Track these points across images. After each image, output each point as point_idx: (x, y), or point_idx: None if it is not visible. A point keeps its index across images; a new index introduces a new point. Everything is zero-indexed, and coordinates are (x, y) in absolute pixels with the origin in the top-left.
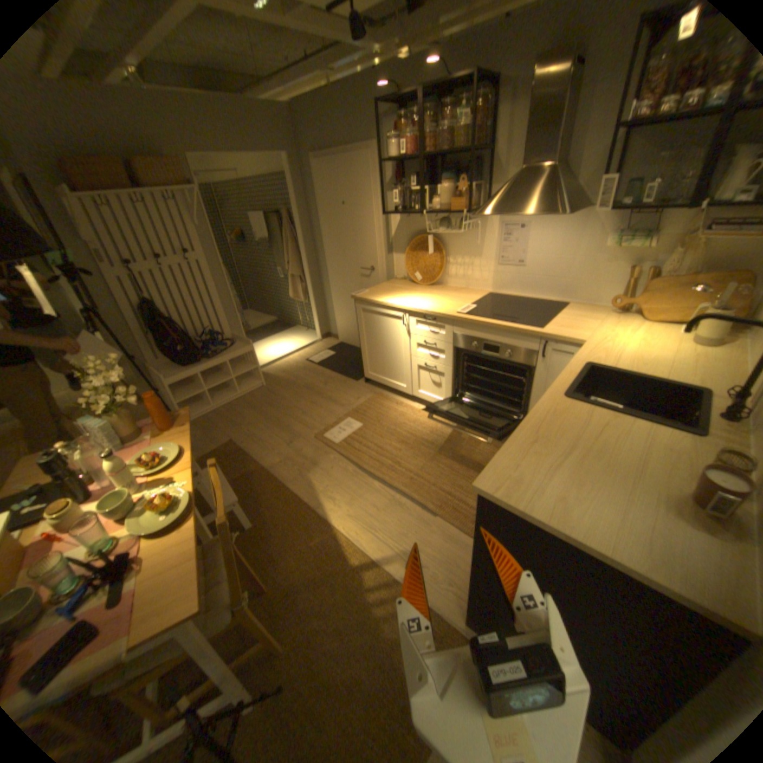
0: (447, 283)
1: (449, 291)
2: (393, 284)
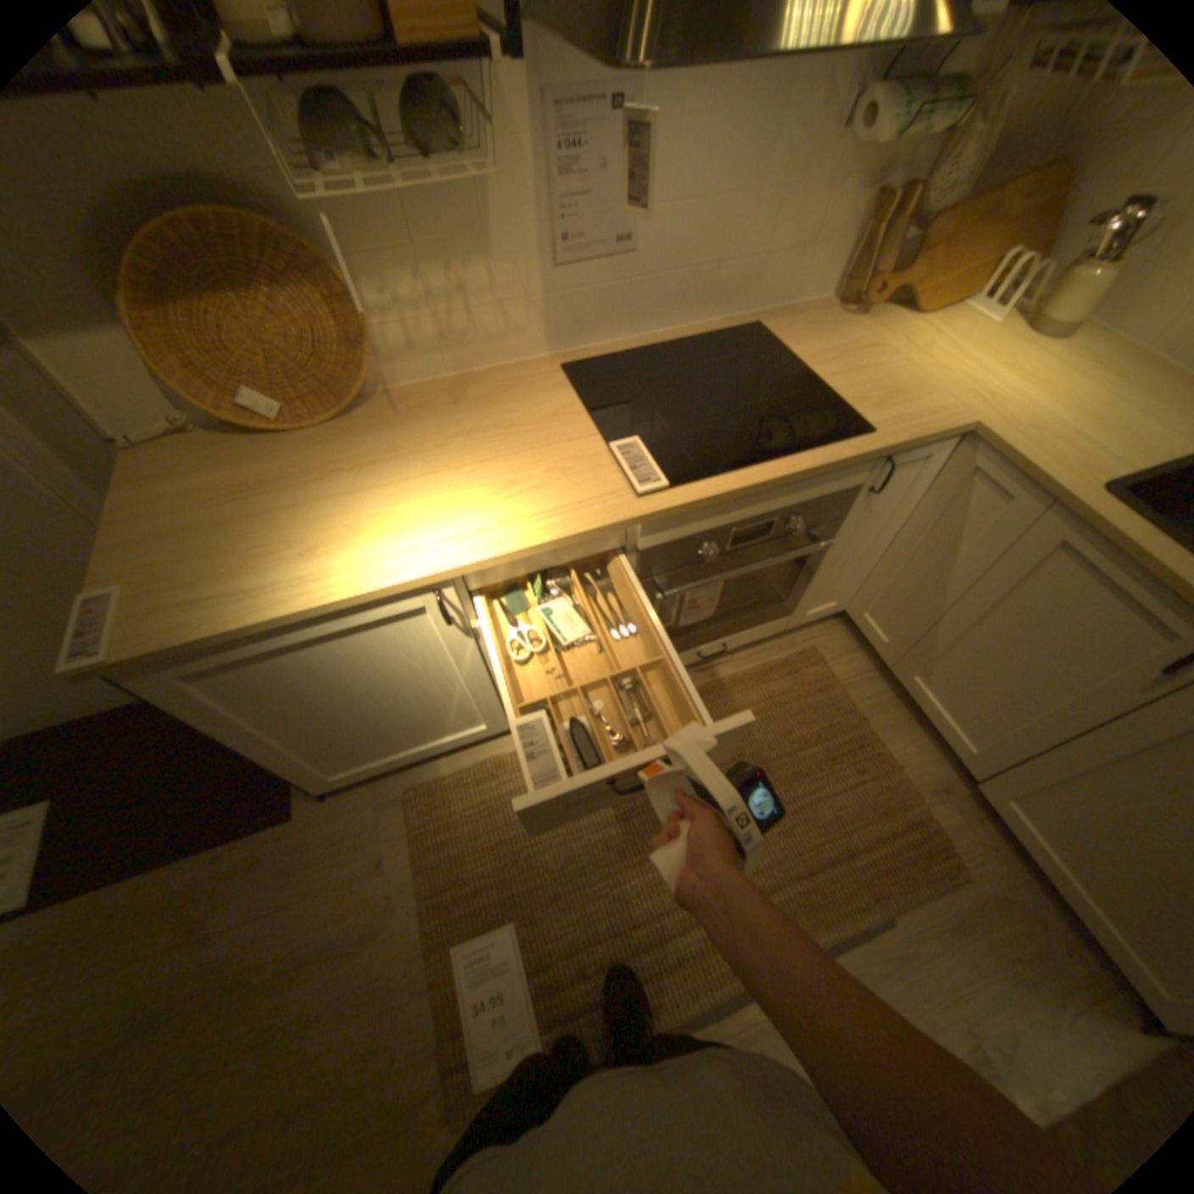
0: (388, 378)
1: (441, 406)
2: (164, 472)
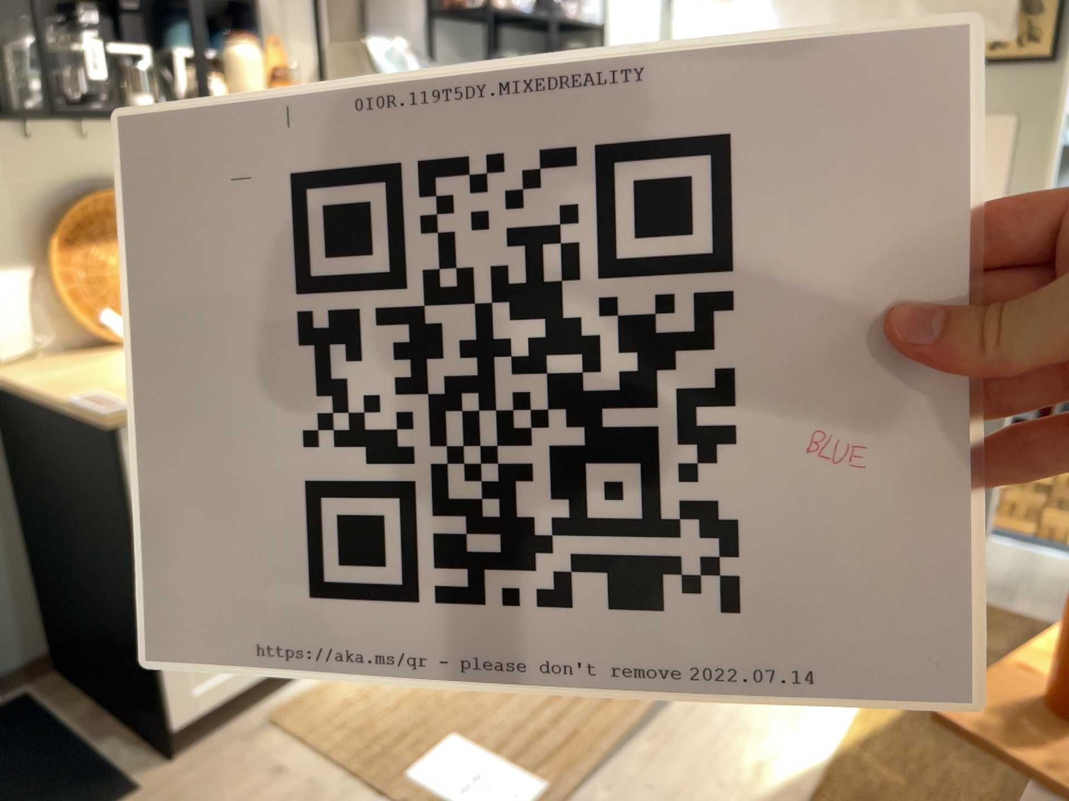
0: None
1: None
2: (48, 370)
